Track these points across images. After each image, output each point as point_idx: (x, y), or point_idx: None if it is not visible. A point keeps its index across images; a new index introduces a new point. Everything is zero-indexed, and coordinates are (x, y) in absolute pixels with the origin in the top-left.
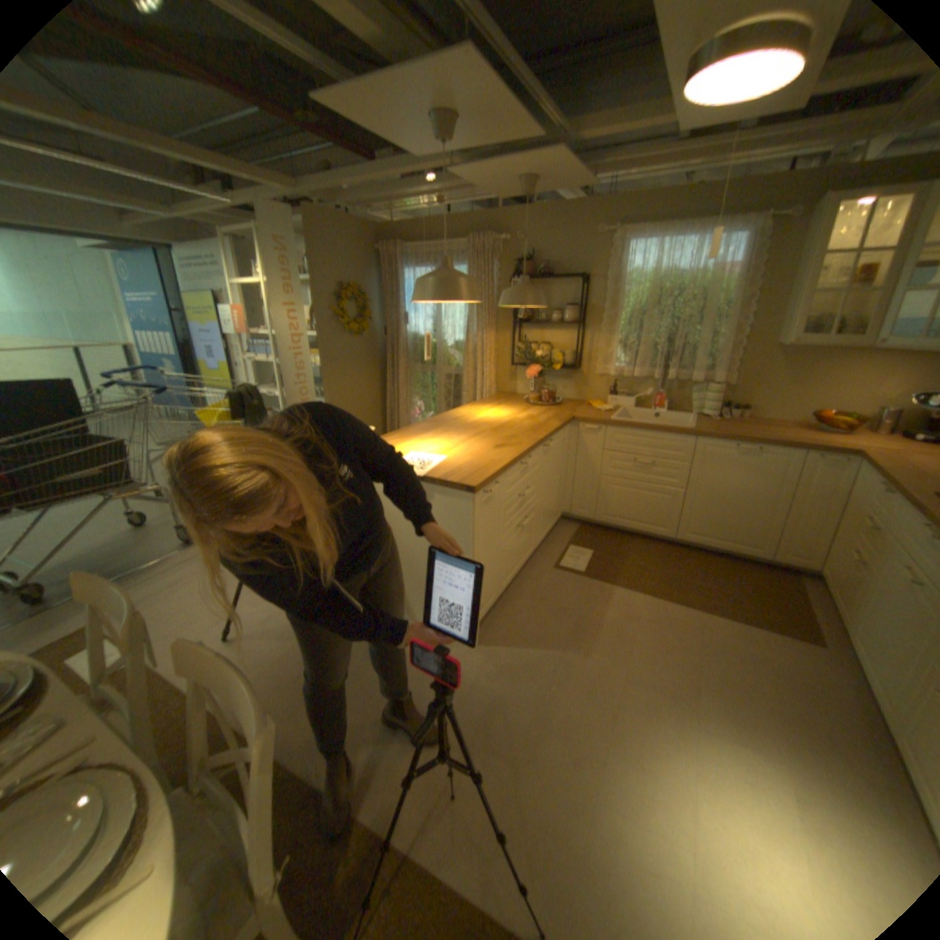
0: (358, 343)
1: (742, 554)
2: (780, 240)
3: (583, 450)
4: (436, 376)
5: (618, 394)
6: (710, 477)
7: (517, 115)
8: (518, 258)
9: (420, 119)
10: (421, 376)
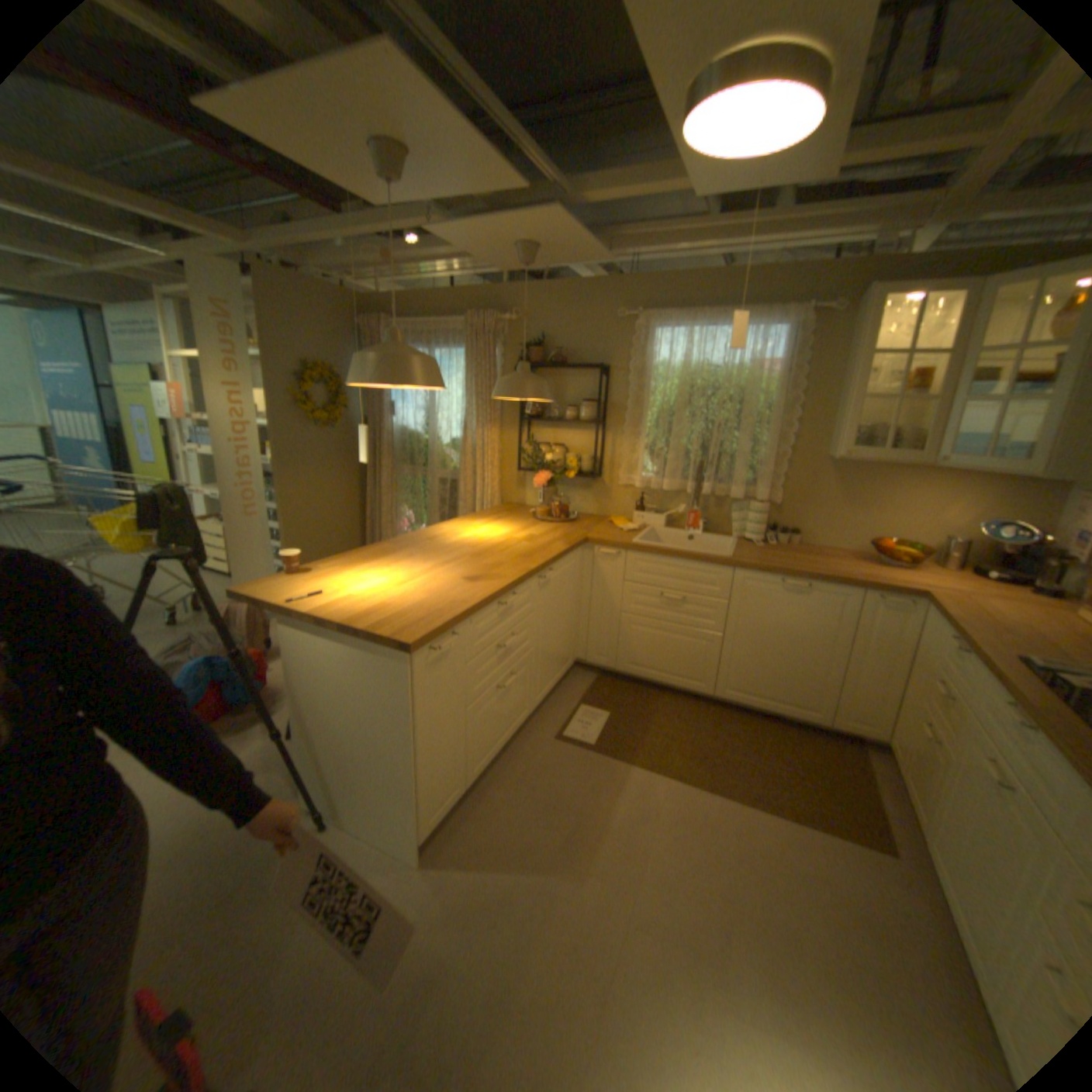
0: (329, 436)
1: (795, 719)
2: (825, 336)
3: (600, 580)
4: (428, 480)
5: (645, 510)
6: (753, 619)
7: (484, 154)
8: (526, 343)
9: (358, 150)
10: (412, 480)
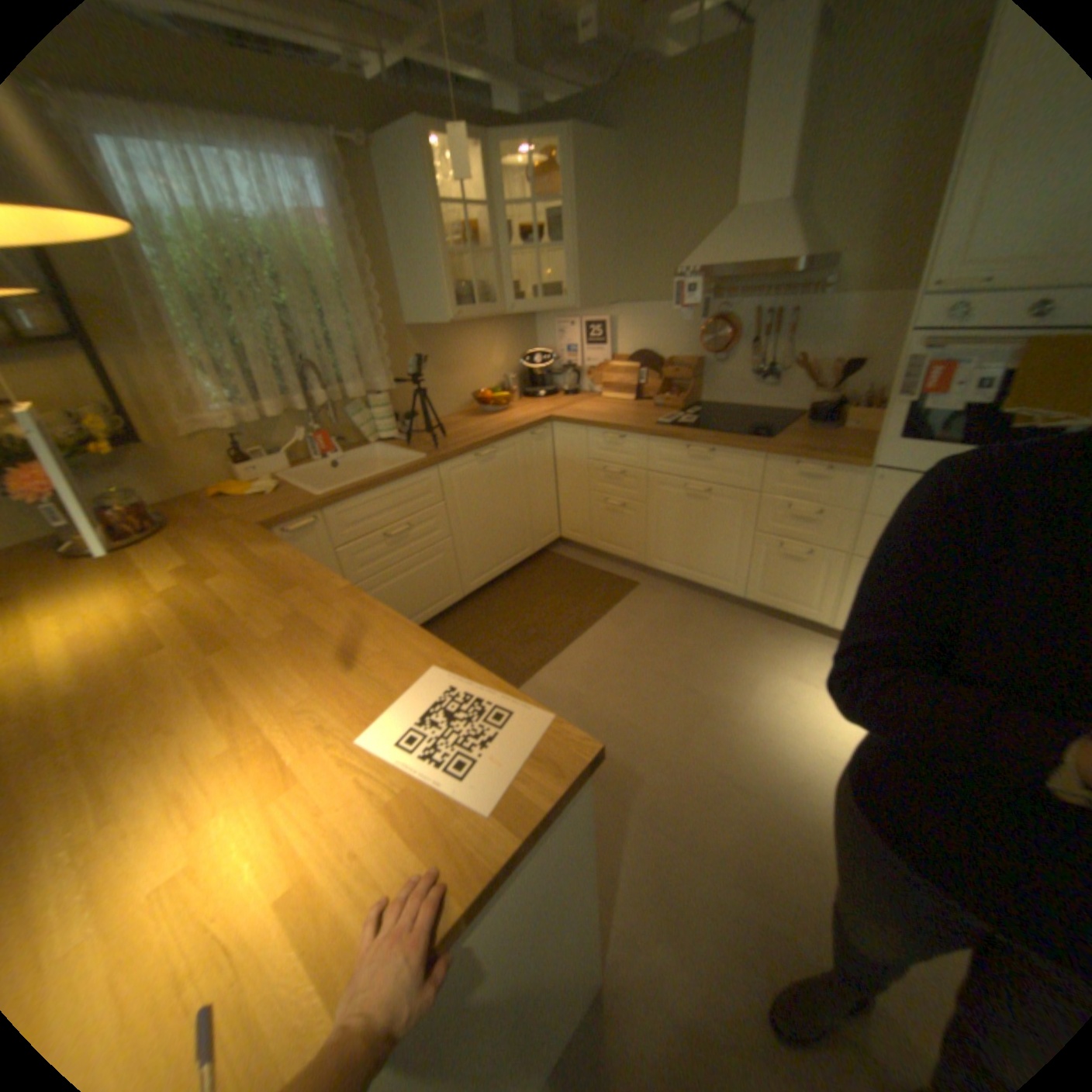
0: None
1: (515, 565)
2: (348, 182)
3: None
4: None
5: (247, 460)
6: (465, 506)
7: None
8: None
9: None
10: None
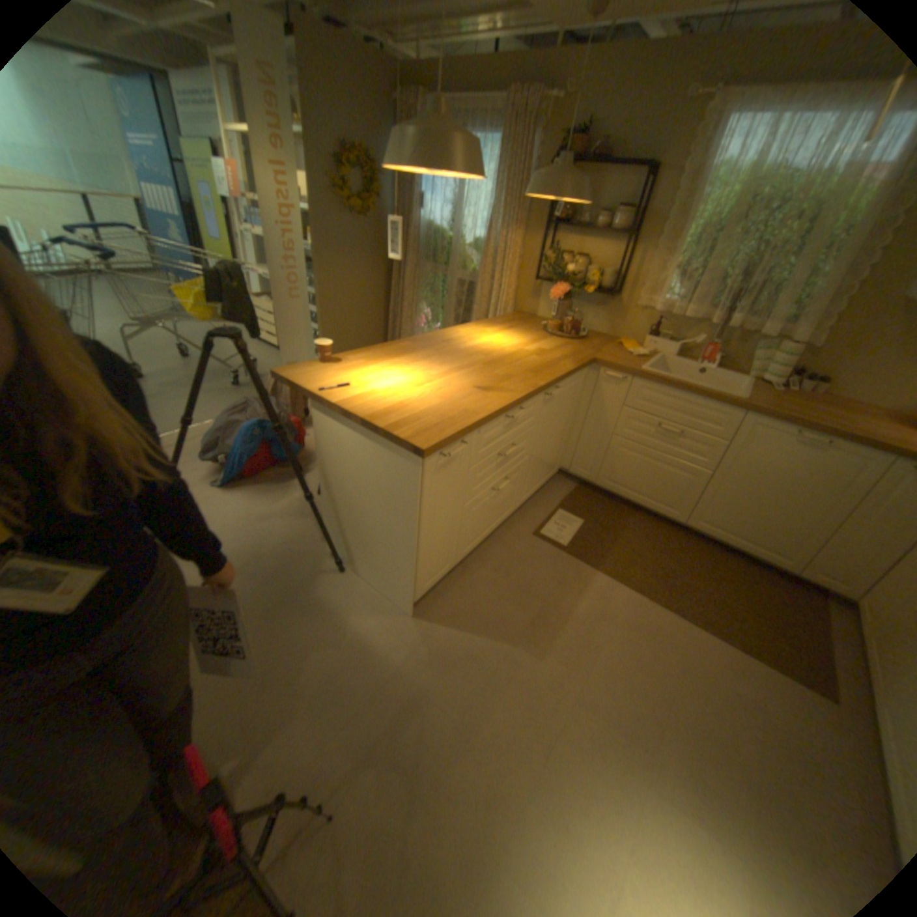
0: (361, 227)
1: (763, 559)
2: None
3: (599, 401)
4: (446, 280)
5: (659, 336)
6: (751, 463)
7: None
8: (569, 129)
9: None
10: (432, 278)
